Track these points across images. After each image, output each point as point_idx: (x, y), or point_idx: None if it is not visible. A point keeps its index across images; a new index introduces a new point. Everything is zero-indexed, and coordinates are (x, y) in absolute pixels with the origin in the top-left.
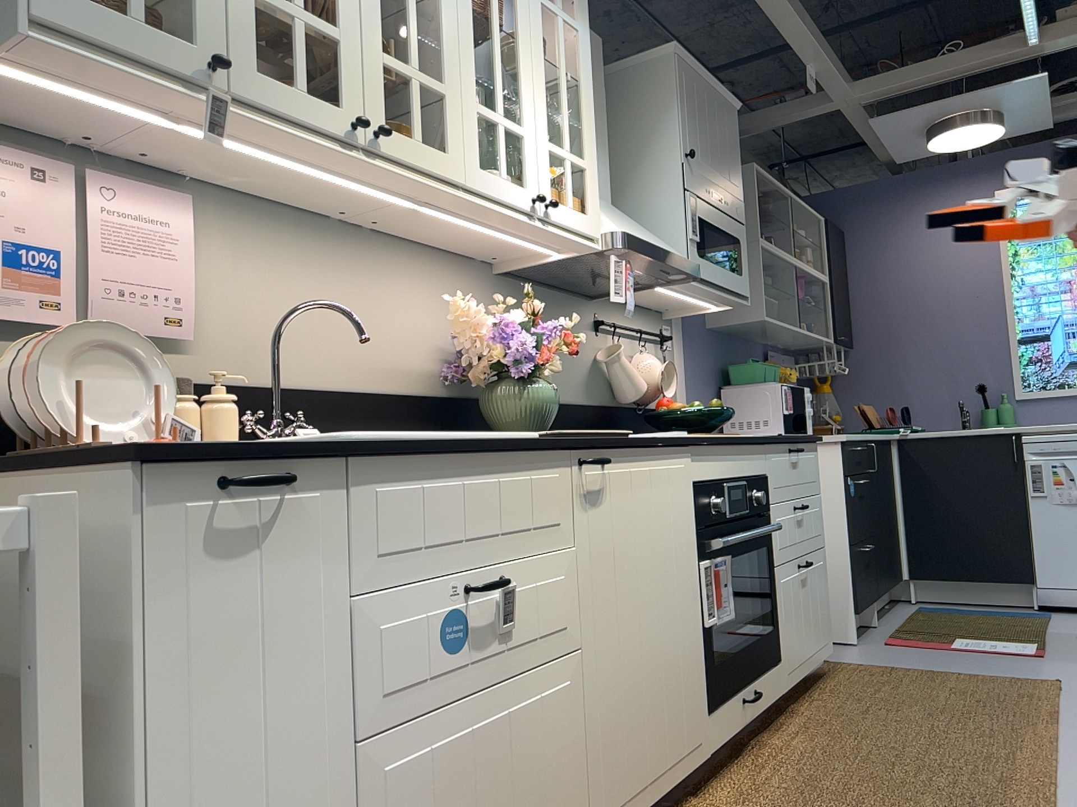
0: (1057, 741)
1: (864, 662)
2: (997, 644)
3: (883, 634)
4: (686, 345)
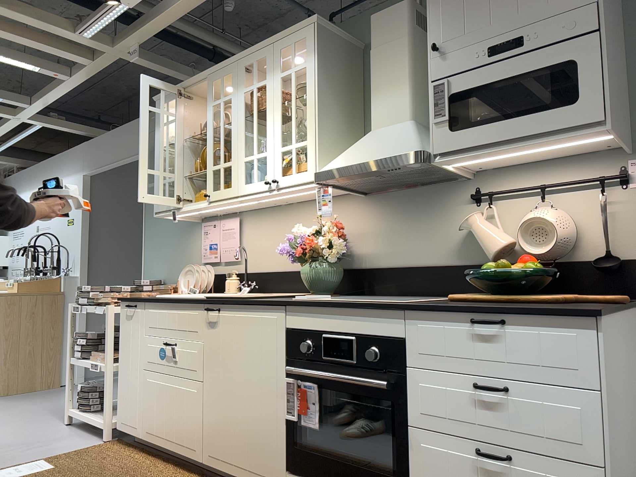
0: None
1: None
2: None
3: None
4: None
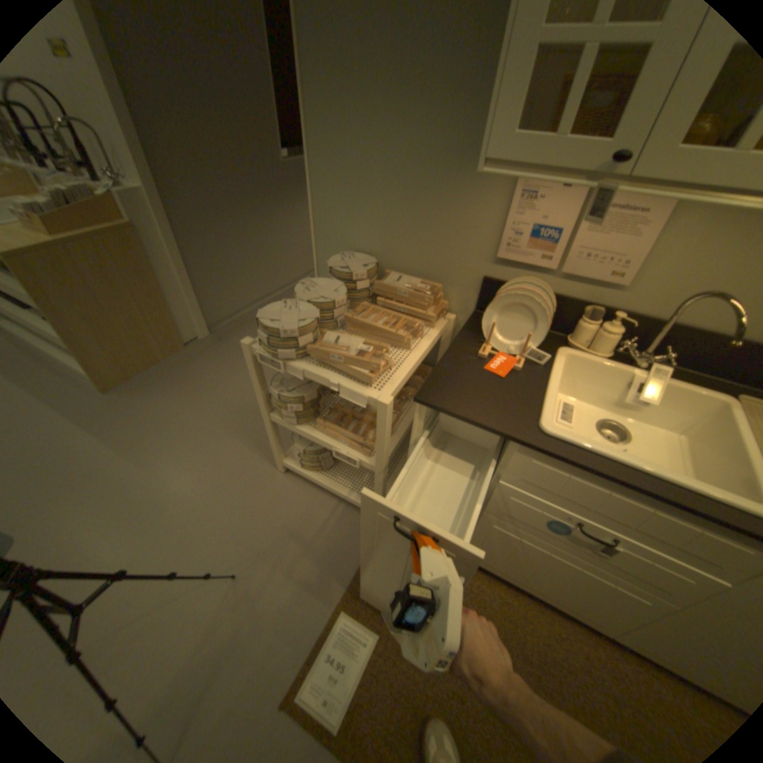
0: None
1: None
2: None
3: None
4: None
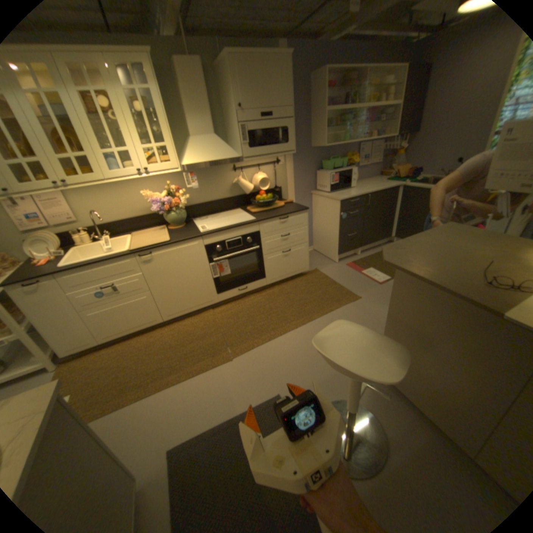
0: (311, 321)
1: (324, 272)
2: (378, 275)
3: (353, 260)
4: (293, 159)
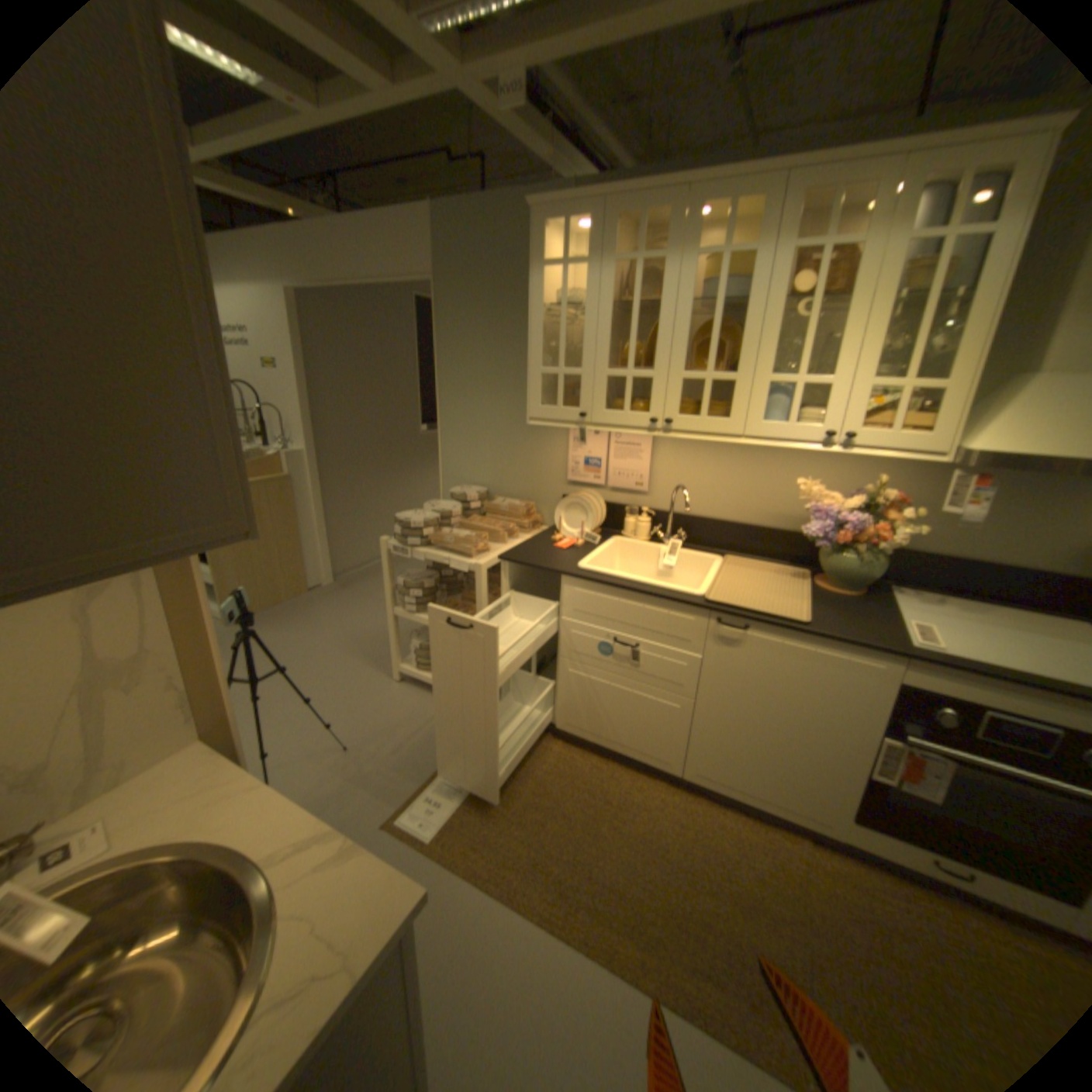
0: None
1: None
2: None
3: None
4: None
